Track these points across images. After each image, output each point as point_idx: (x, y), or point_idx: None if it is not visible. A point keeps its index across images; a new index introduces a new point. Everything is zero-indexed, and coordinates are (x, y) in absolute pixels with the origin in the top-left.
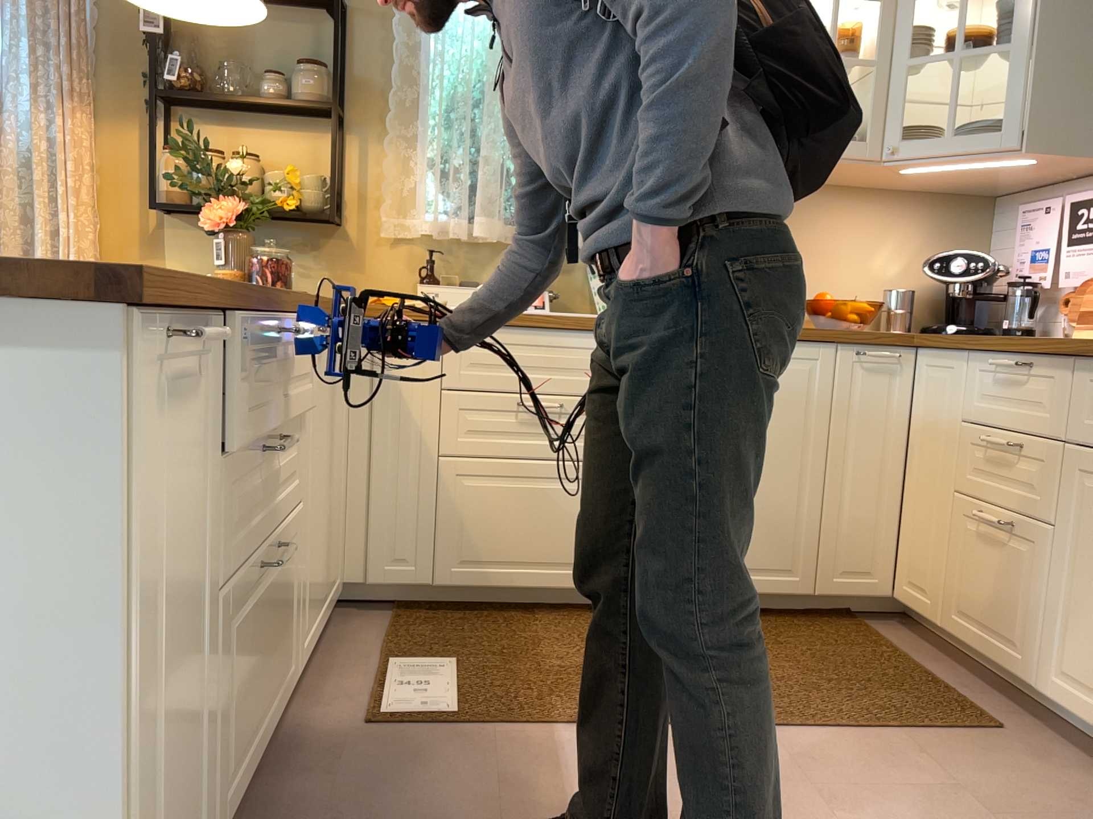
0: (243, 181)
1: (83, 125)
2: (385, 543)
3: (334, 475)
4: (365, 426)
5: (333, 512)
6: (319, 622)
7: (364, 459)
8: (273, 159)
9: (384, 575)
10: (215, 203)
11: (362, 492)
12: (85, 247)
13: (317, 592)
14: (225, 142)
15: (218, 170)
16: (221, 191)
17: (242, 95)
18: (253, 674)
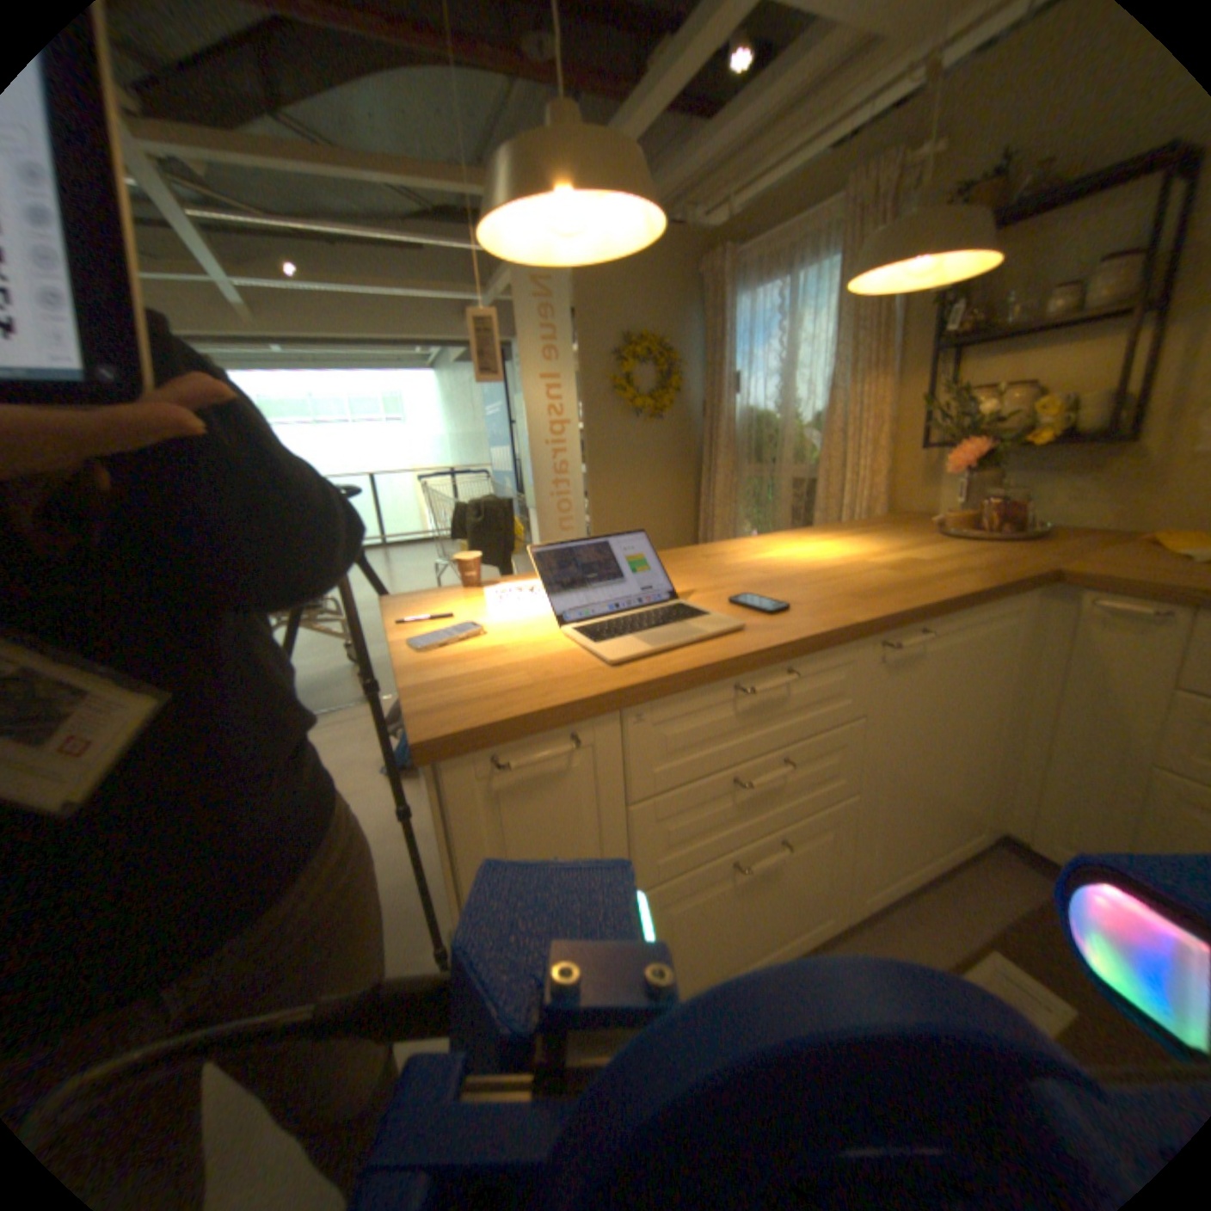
0: (1002, 414)
1: (882, 384)
2: (1063, 824)
3: (979, 750)
4: (1060, 698)
5: (973, 782)
6: (924, 878)
7: (1053, 731)
8: (1059, 377)
9: (1056, 854)
10: (966, 443)
11: (1046, 762)
12: (875, 480)
13: (916, 855)
14: (1008, 368)
15: (974, 410)
16: (974, 430)
17: (1033, 315)
18: (743, 932)
